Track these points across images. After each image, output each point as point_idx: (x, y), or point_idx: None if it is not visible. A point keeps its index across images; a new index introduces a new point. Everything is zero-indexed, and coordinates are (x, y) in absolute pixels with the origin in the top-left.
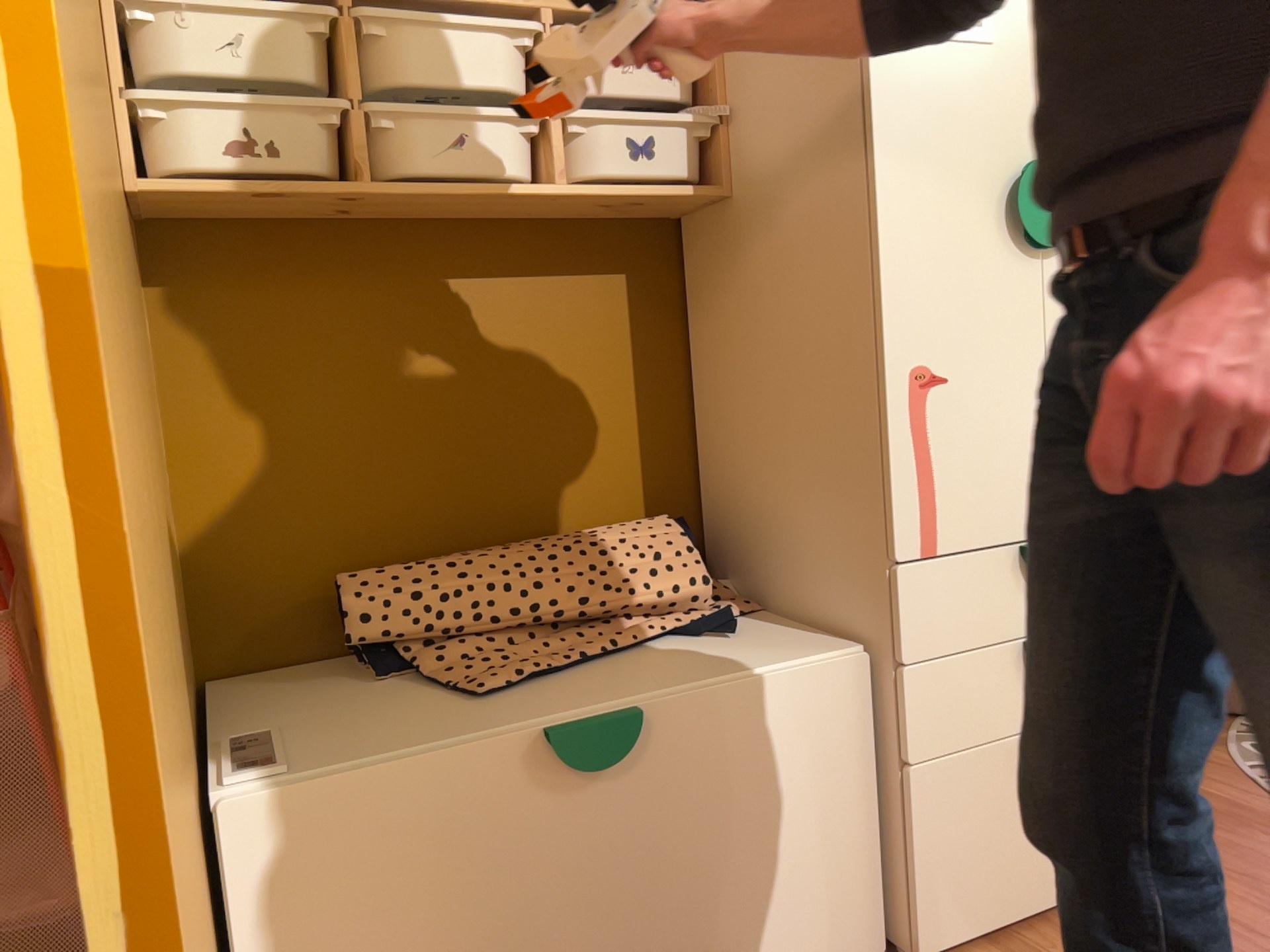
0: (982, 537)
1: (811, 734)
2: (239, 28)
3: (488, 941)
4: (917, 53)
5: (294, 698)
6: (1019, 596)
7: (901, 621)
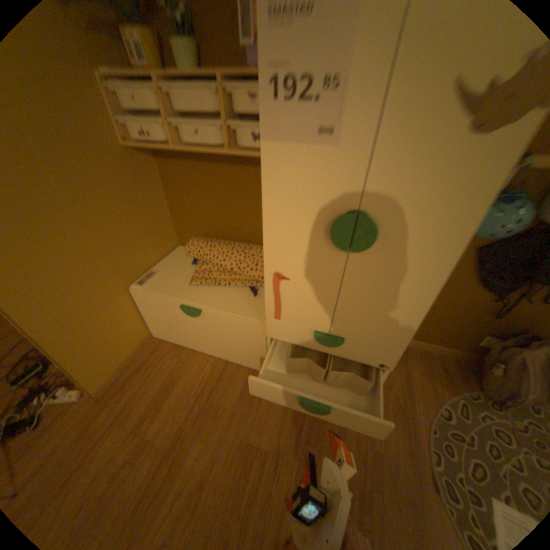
0: (297, 322)
1: (246, 332)
2: (129, 91)
3: (178, 327)
4: (288, 148)
5: (177, 261)
6: (311, 340)
7: (267, 327)
